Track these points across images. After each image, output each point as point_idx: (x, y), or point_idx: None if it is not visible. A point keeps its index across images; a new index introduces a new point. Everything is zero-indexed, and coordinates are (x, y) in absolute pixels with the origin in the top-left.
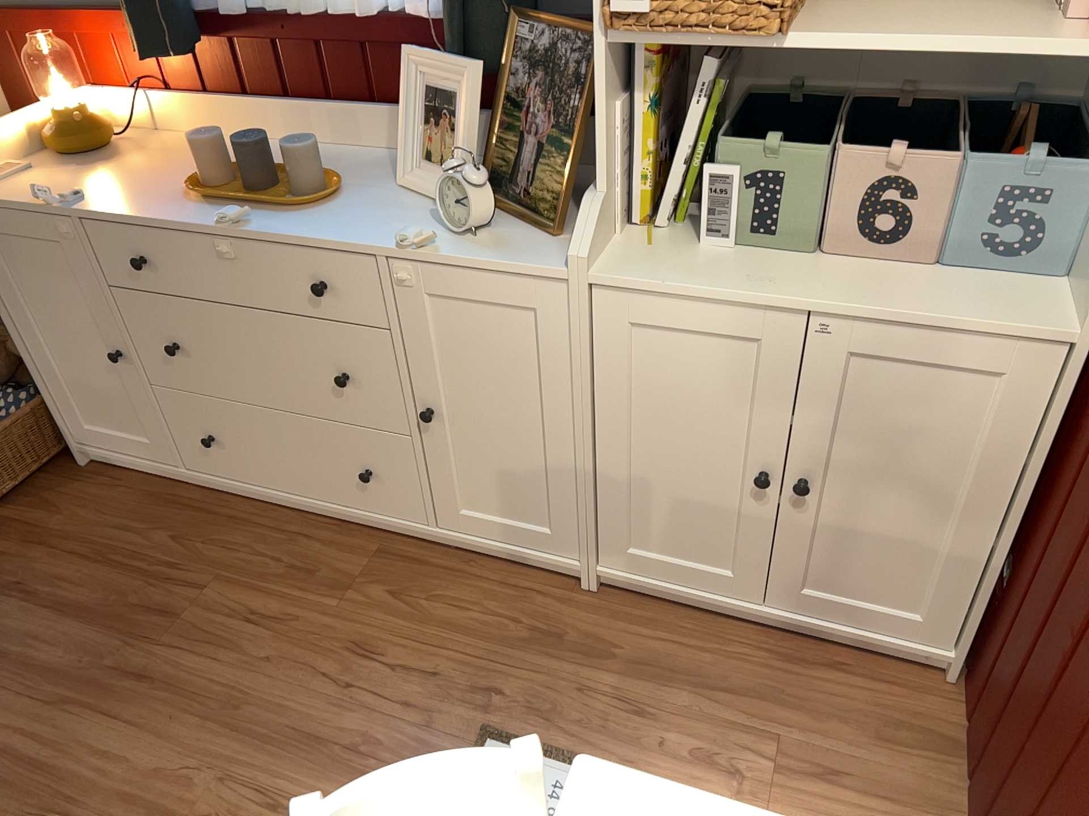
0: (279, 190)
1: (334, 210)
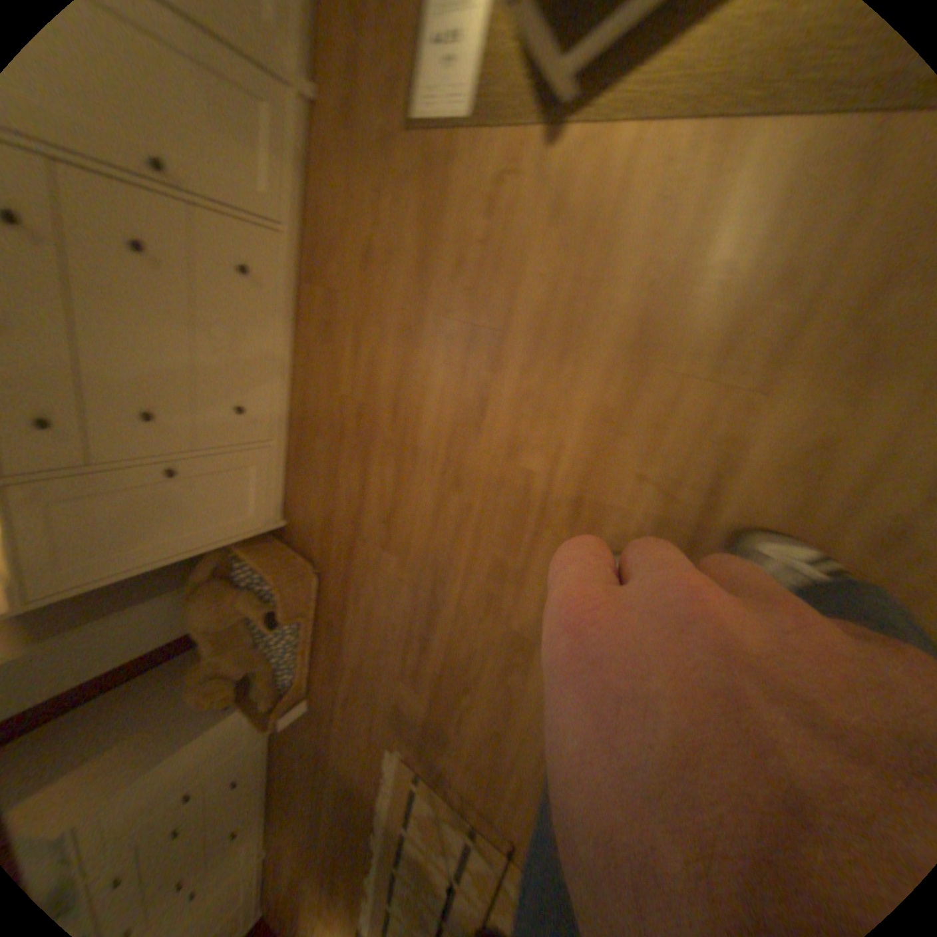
0: None
1: None
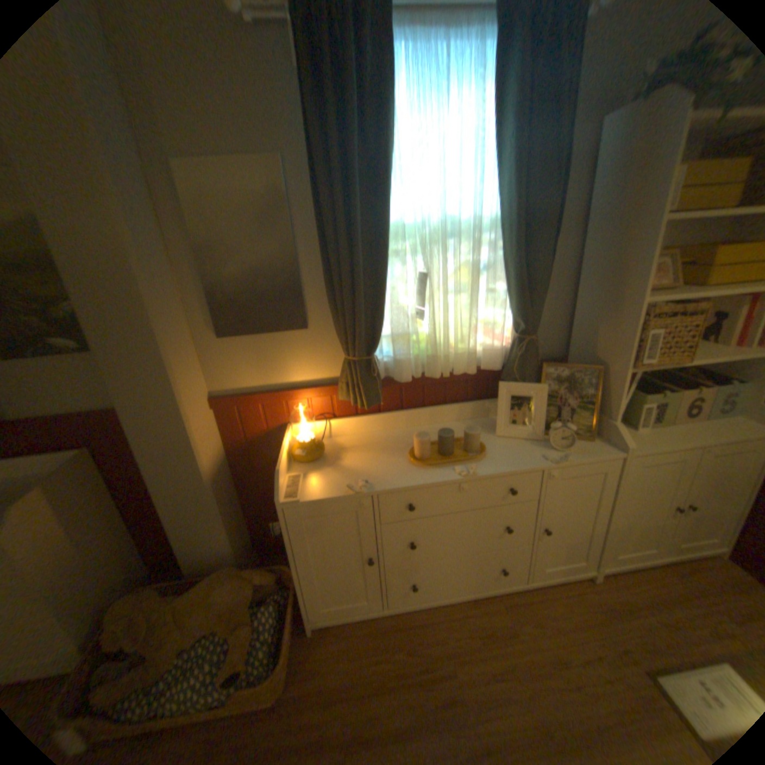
0: (455, 450)
1: (489, 453)
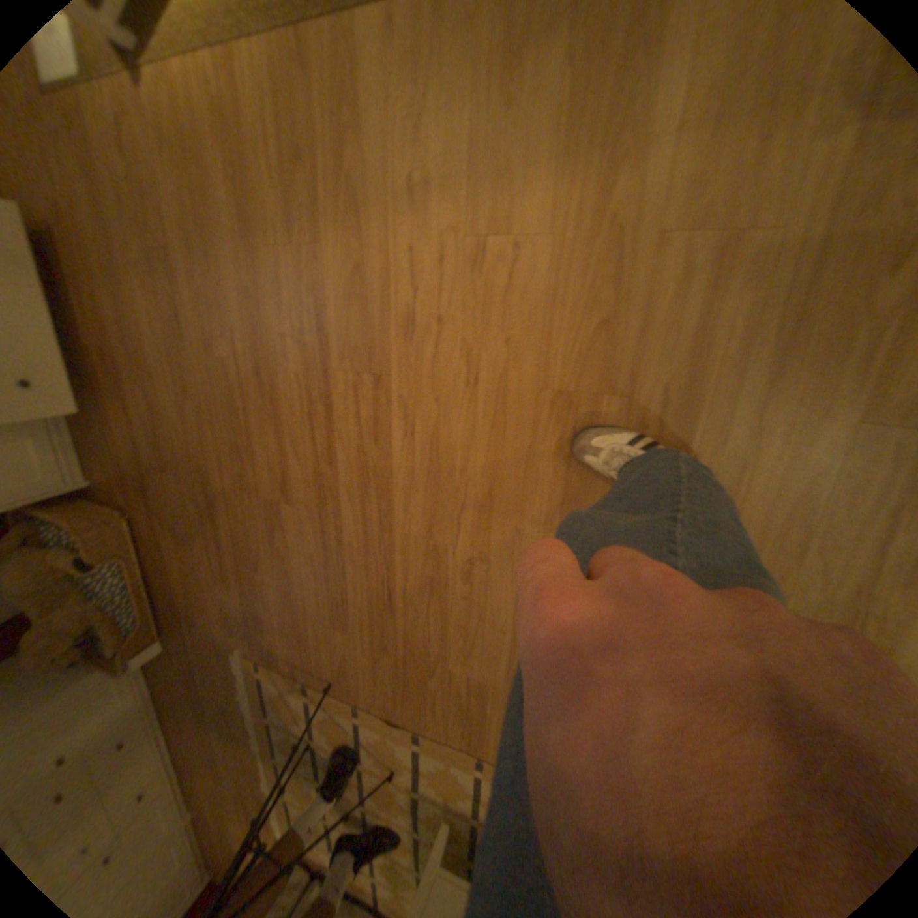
0: None
1: None
